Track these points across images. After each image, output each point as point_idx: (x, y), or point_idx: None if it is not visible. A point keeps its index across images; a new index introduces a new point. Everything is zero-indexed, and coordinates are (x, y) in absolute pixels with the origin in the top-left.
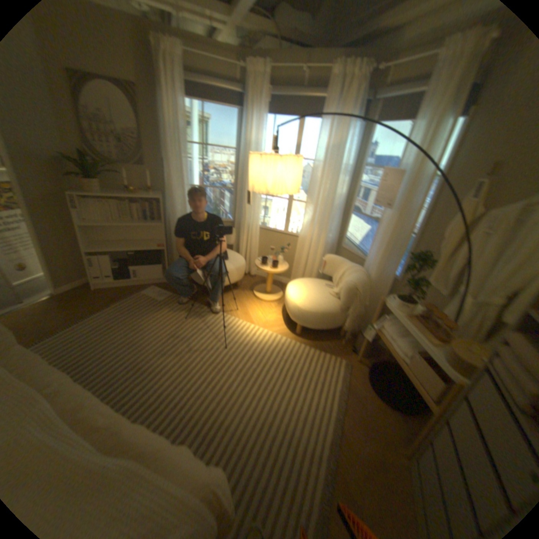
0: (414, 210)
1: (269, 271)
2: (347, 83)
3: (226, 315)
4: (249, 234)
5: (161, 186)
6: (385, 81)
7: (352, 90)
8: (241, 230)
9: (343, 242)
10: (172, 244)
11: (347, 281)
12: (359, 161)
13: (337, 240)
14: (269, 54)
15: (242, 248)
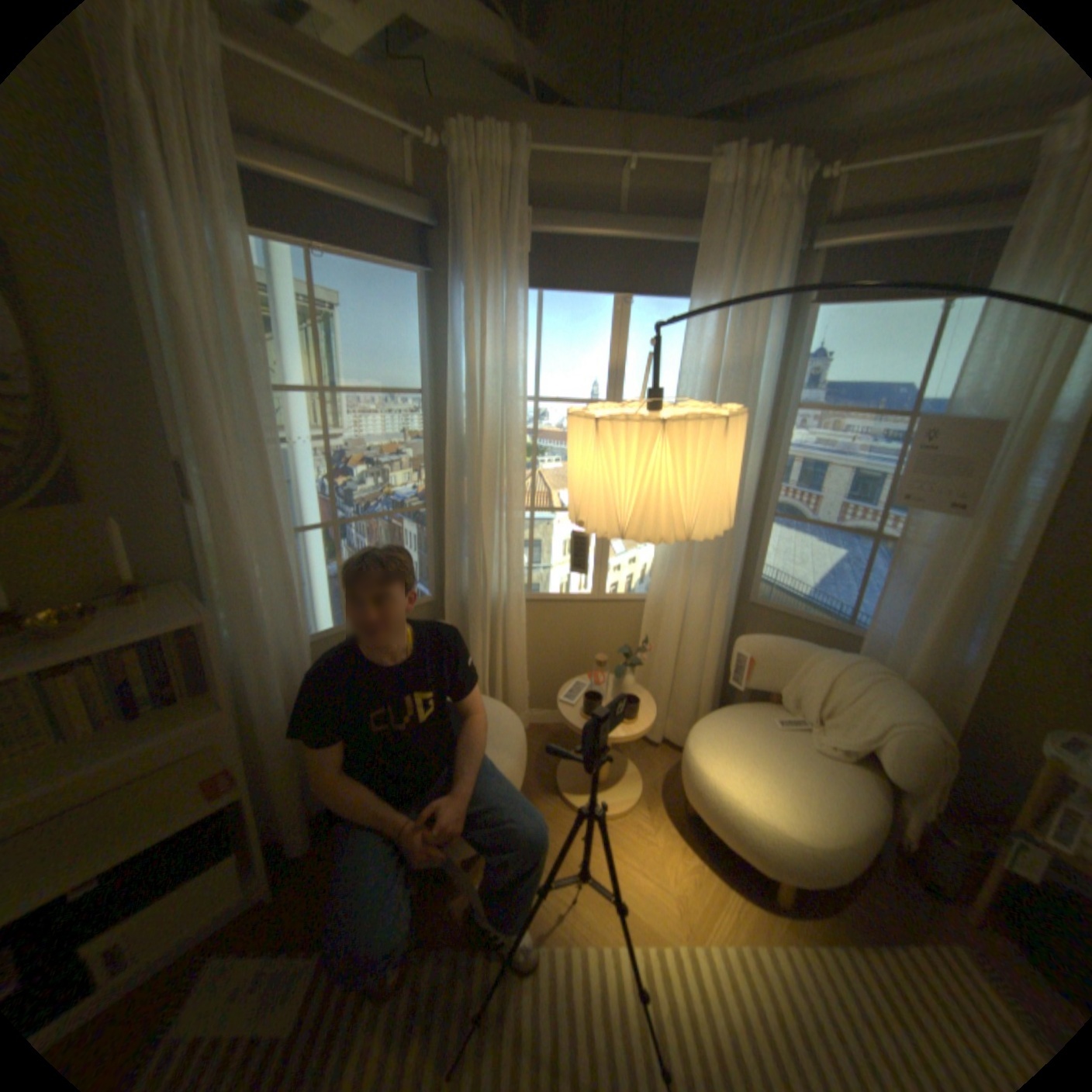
0: (1016, 510)
1: (629, 738)
2: (758, 208)
3: (564, 953)
4: (502, 629)
5: (183, 559)
6: (824, 210)
7: (771, 227)
8: (466, 620)
9: (757, 592)
10: (263, 755)
11: (899, 723)
12: (775, 397)
13: (739, 590)
14: (509, 119)
15: (488, 673)
